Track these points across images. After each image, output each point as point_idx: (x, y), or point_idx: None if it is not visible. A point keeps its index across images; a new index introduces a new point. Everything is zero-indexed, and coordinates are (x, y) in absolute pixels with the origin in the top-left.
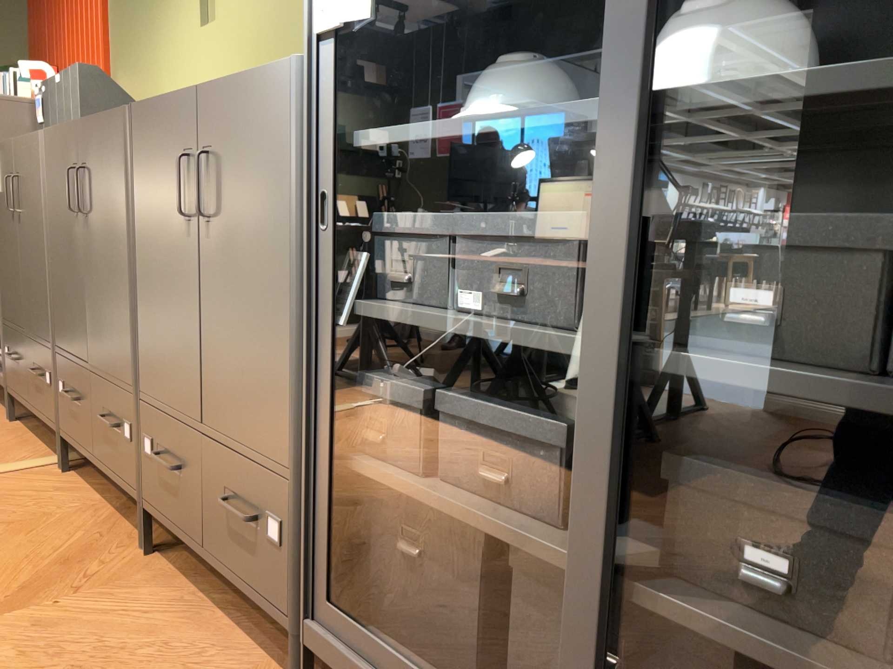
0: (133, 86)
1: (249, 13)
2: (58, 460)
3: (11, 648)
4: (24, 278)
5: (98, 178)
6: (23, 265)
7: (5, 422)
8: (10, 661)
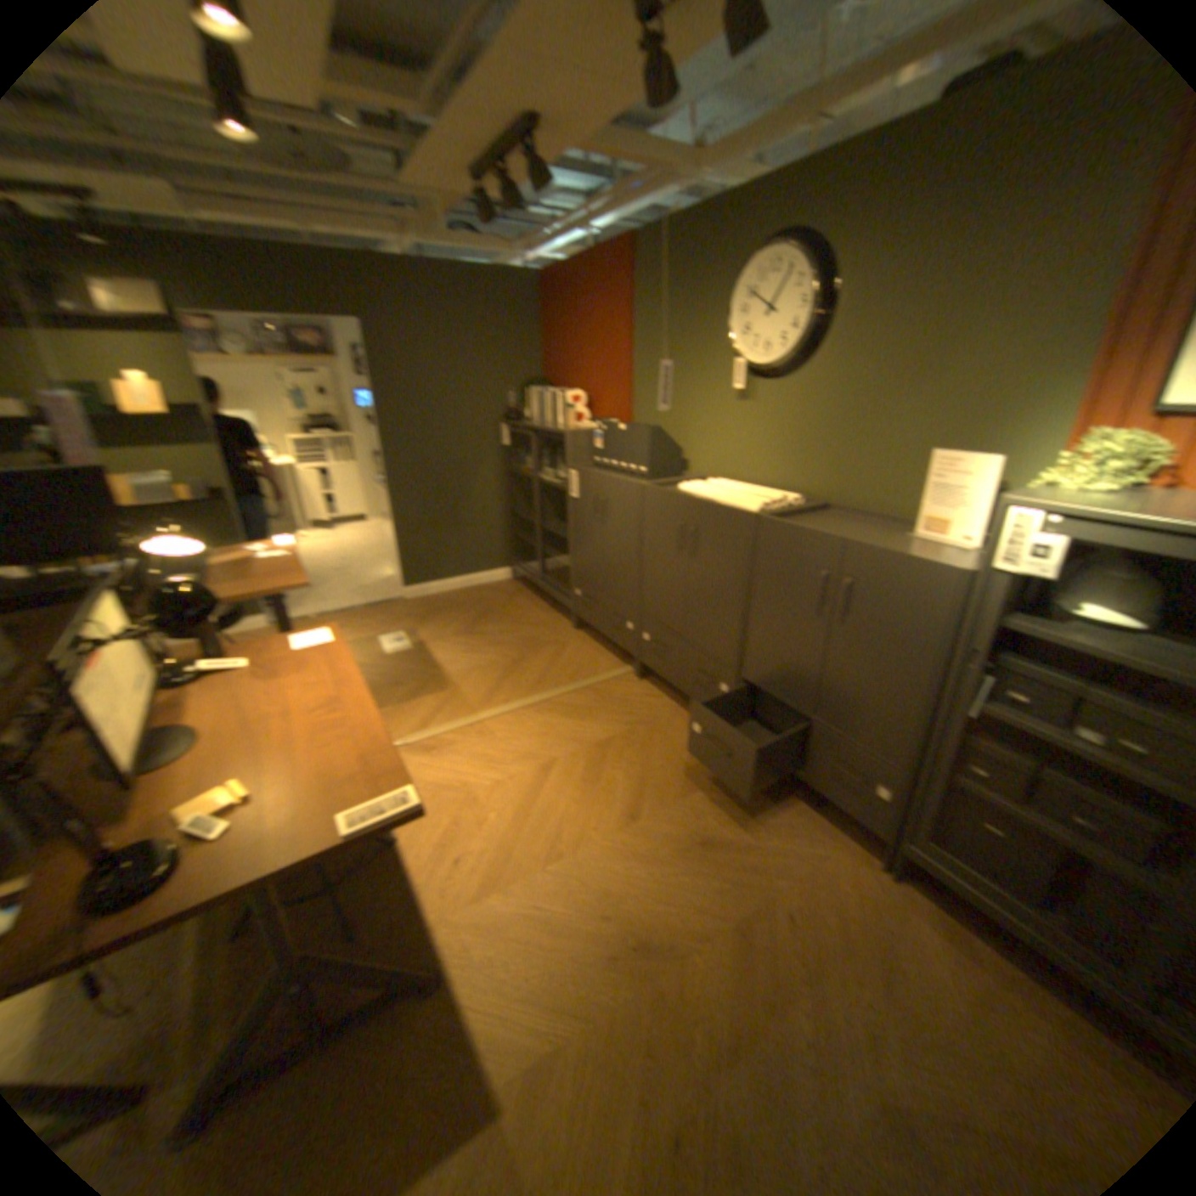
0: (655, 416)
1: (792, 406)
2: (629, 669)
3: (709, 814)
4: (603, 559)
5: (711, 540)
6: (603, 551)
7: (572, 631)
8: (715, 823)
